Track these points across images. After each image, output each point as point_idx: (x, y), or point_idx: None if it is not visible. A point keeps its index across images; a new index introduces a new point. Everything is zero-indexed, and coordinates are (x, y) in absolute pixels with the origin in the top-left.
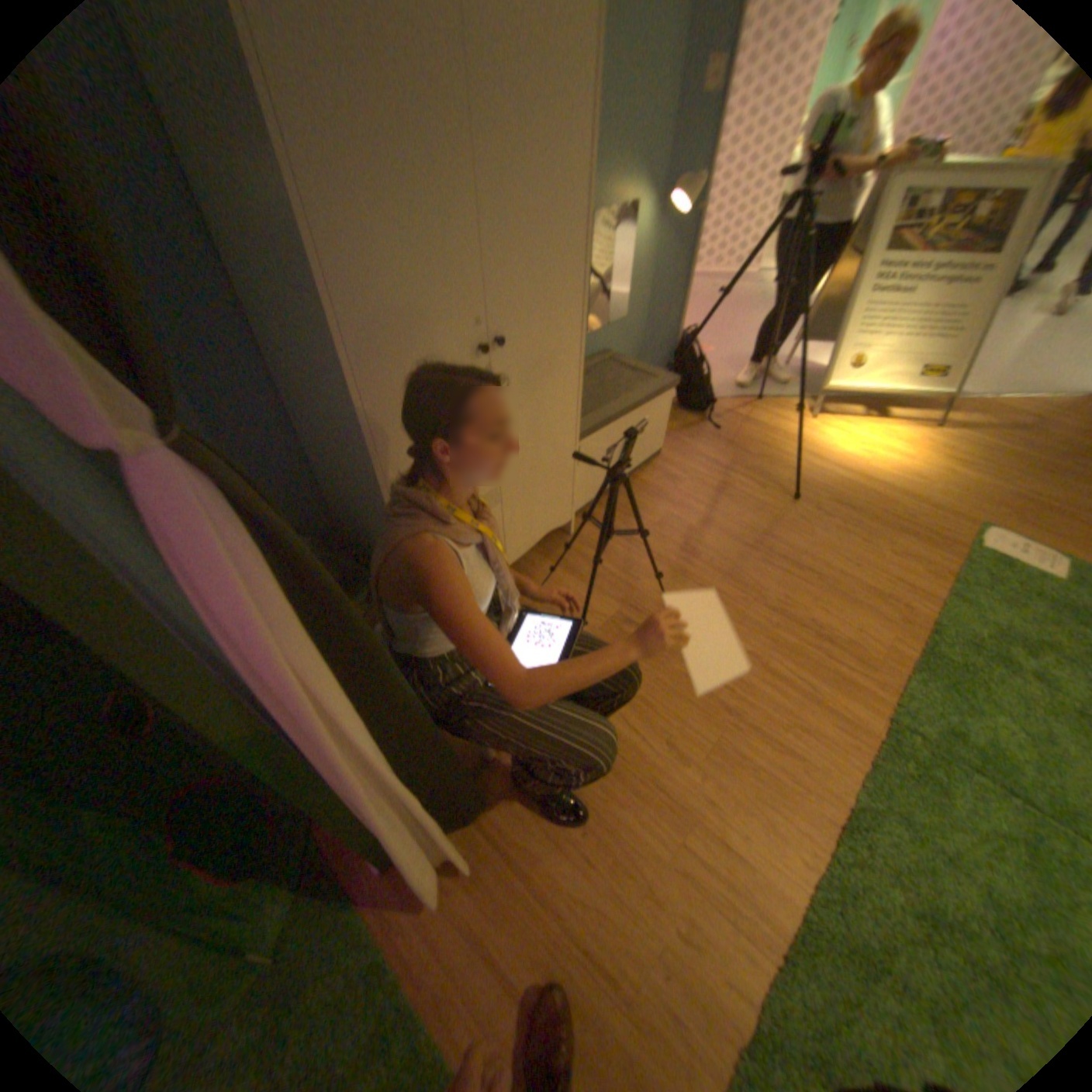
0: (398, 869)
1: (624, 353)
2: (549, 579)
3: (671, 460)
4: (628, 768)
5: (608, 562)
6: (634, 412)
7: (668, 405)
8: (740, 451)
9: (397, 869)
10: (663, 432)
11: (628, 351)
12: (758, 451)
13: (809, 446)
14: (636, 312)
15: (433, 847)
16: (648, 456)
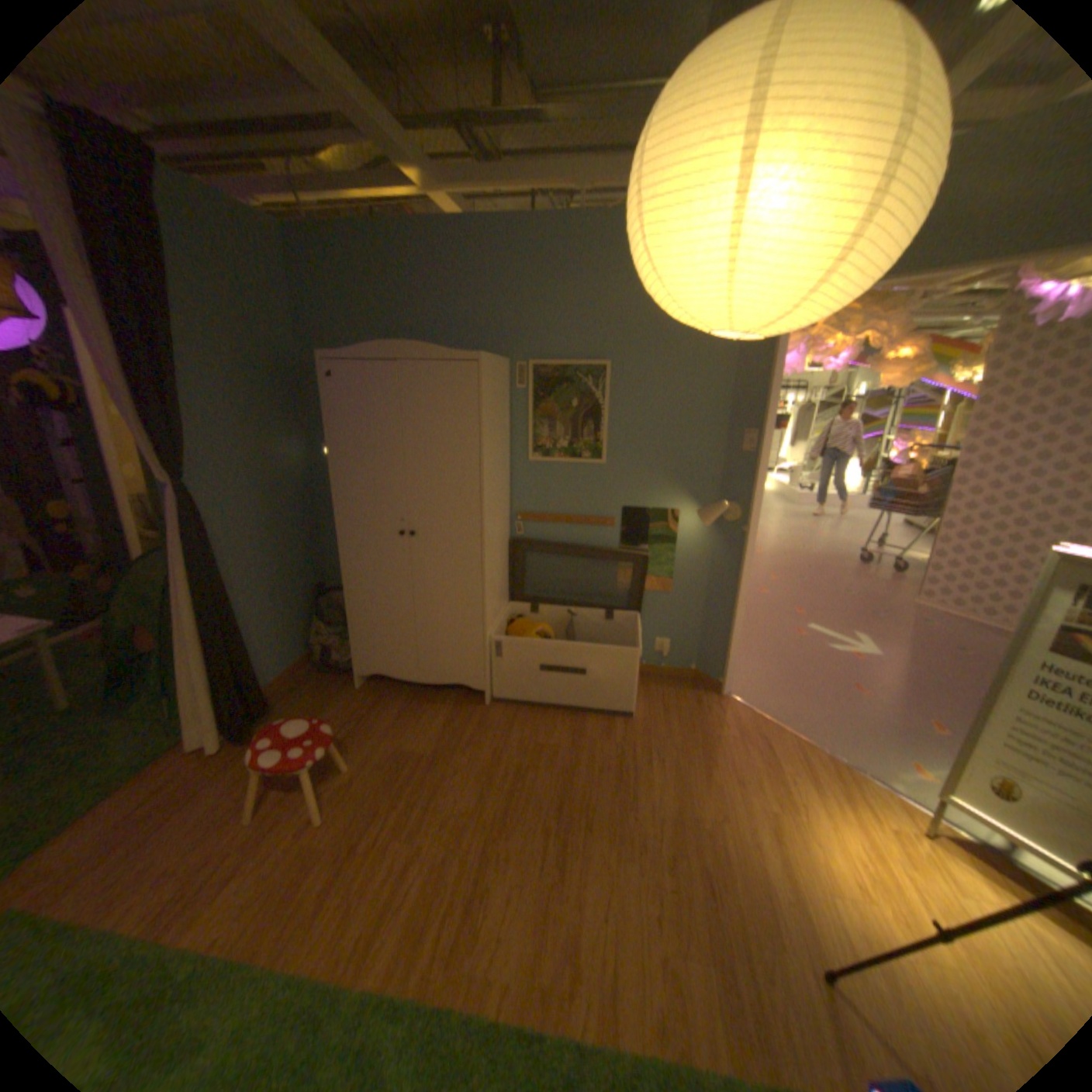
0: (180, 696)
1: (672, 621)
2: (435, 712)
3: (635, 725)
4: (285, 807)
5: (472, 733)
6: (572, 644)
7: (633, 666)
8: (709, 766)
9: (177, 690)
10: (630, 690)
11: (678, 622)
12: (727, 781)
13: (798, 823)
14: (687, 592)
15: (192, 703)
16: (609, 704)
